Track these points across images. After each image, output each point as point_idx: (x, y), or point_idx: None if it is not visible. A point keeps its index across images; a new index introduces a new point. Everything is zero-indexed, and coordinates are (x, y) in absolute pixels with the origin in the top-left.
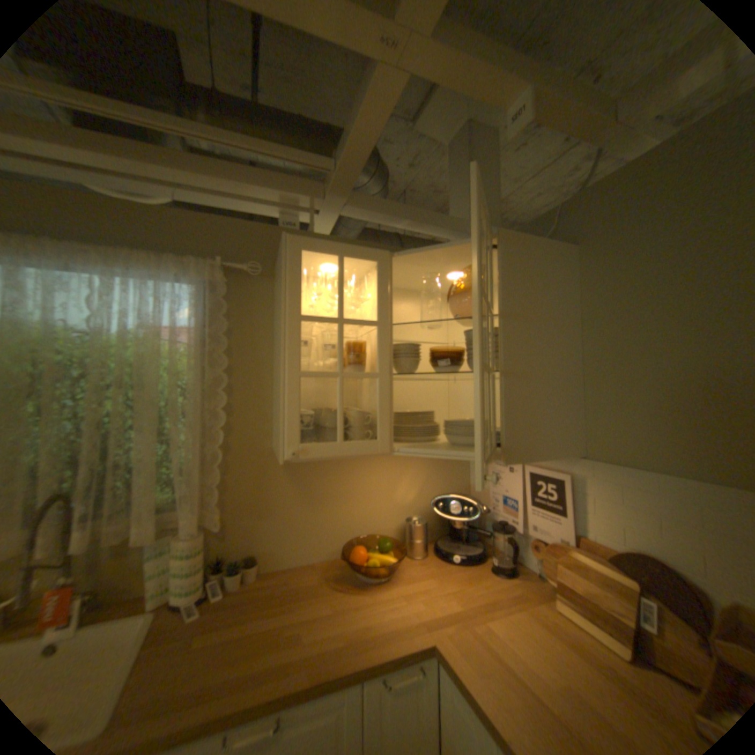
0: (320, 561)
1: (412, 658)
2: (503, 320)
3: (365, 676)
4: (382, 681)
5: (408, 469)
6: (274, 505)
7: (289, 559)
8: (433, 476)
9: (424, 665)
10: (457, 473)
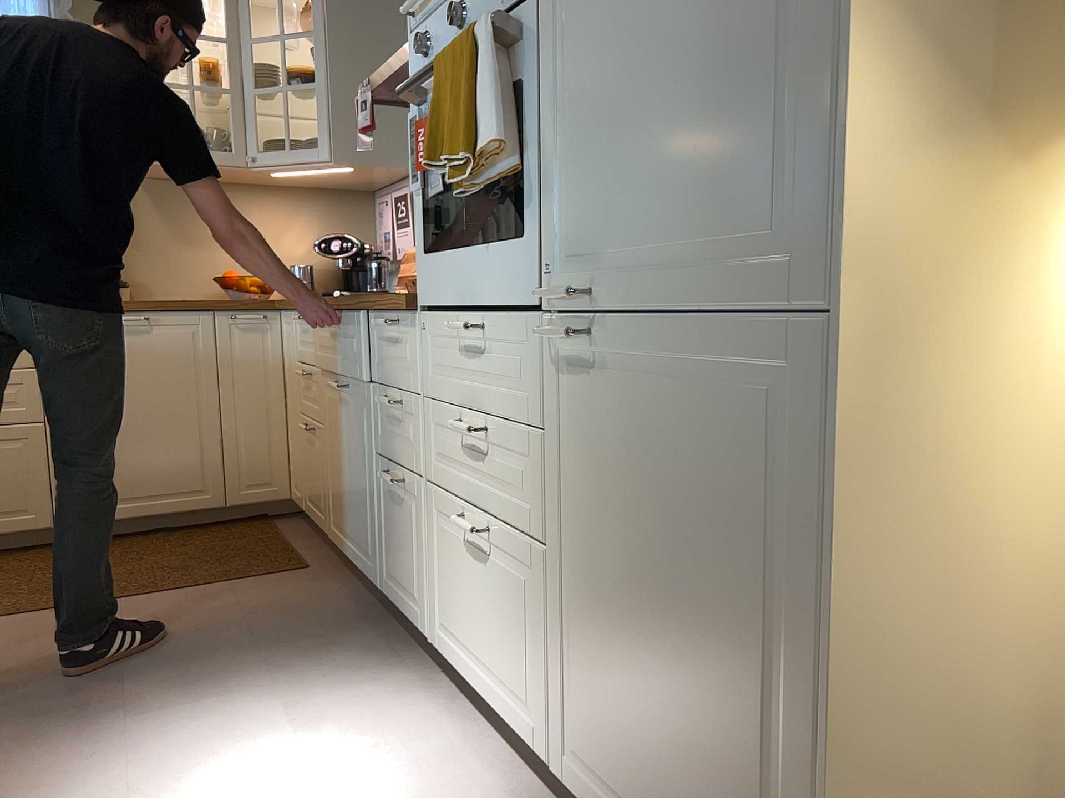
0: (197, 299)
1: (253, 302)
2: (327, 36)
3: (213, 304)
4: (229, 315)
5: (295, 218)
6: (143, 236)
7: (163, 292)
8: (327, 229)
9: (266, 313)
10: (358, 230)
